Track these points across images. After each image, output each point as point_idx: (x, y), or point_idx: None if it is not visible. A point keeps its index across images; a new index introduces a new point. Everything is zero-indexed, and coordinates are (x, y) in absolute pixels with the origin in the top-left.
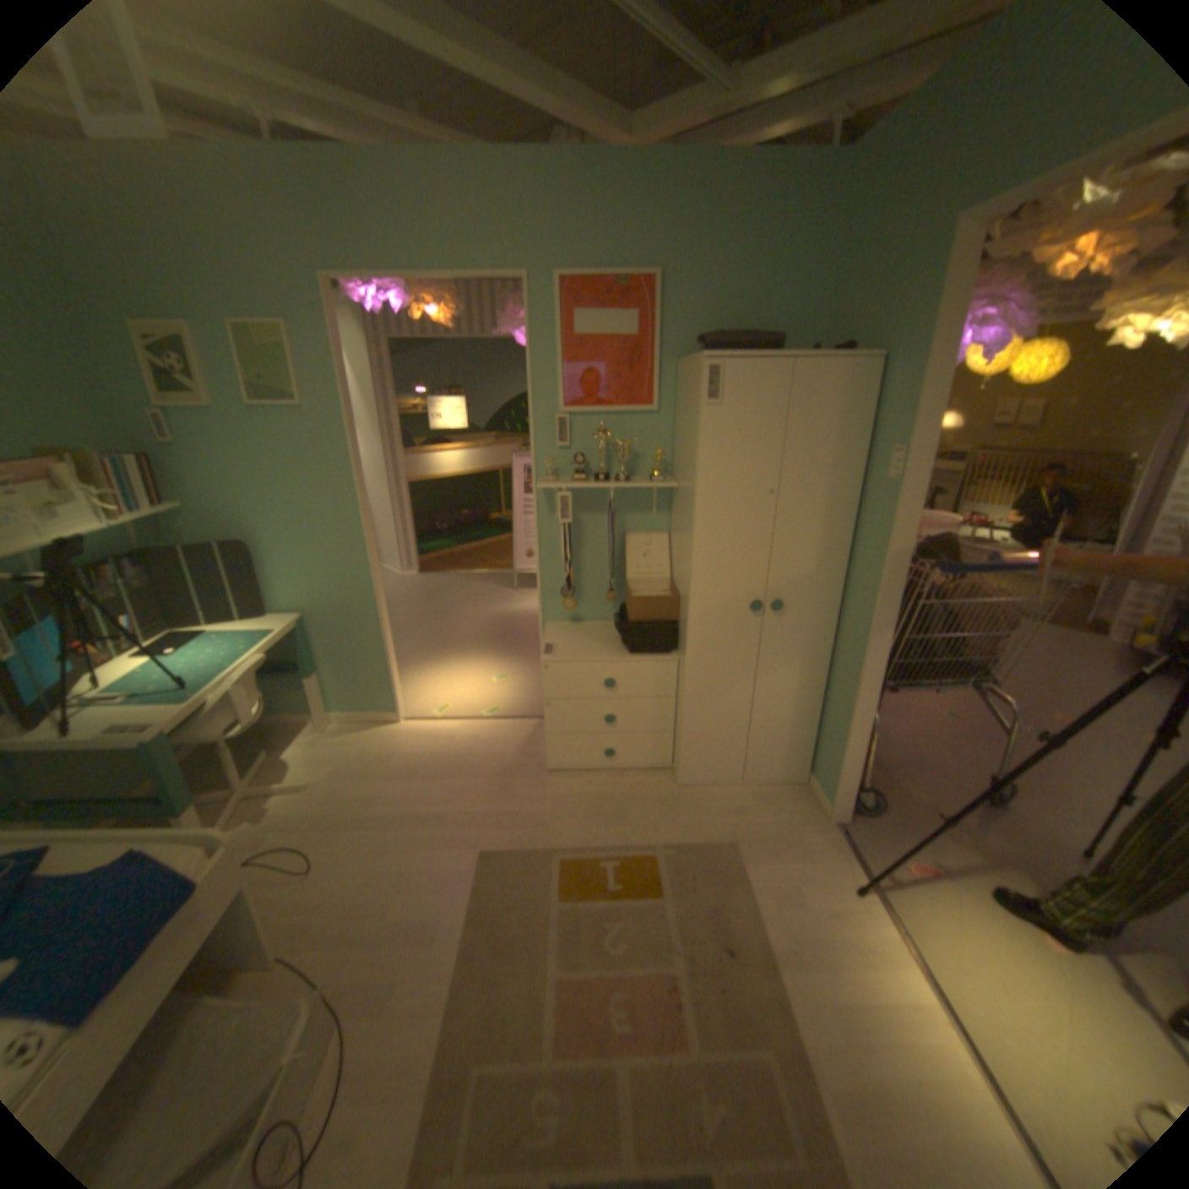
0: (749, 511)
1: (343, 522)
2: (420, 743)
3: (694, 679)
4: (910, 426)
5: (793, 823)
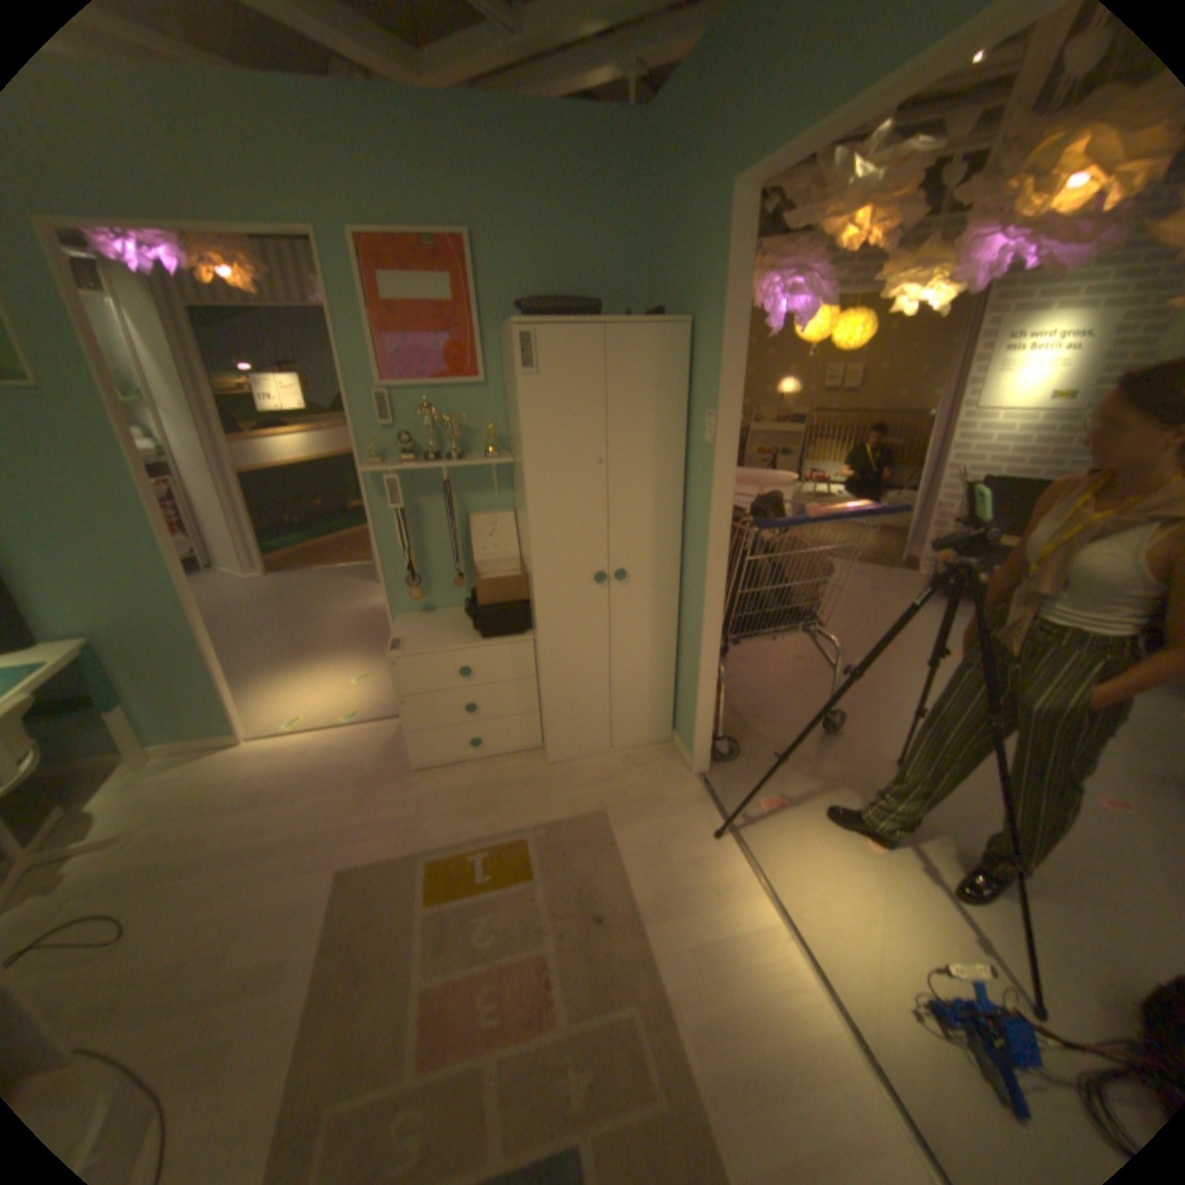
0: (581, 483)
1: (125, 526)
2: (265, 764)
3: (550, 657)
4: (716, 391)
5: (658, 780)
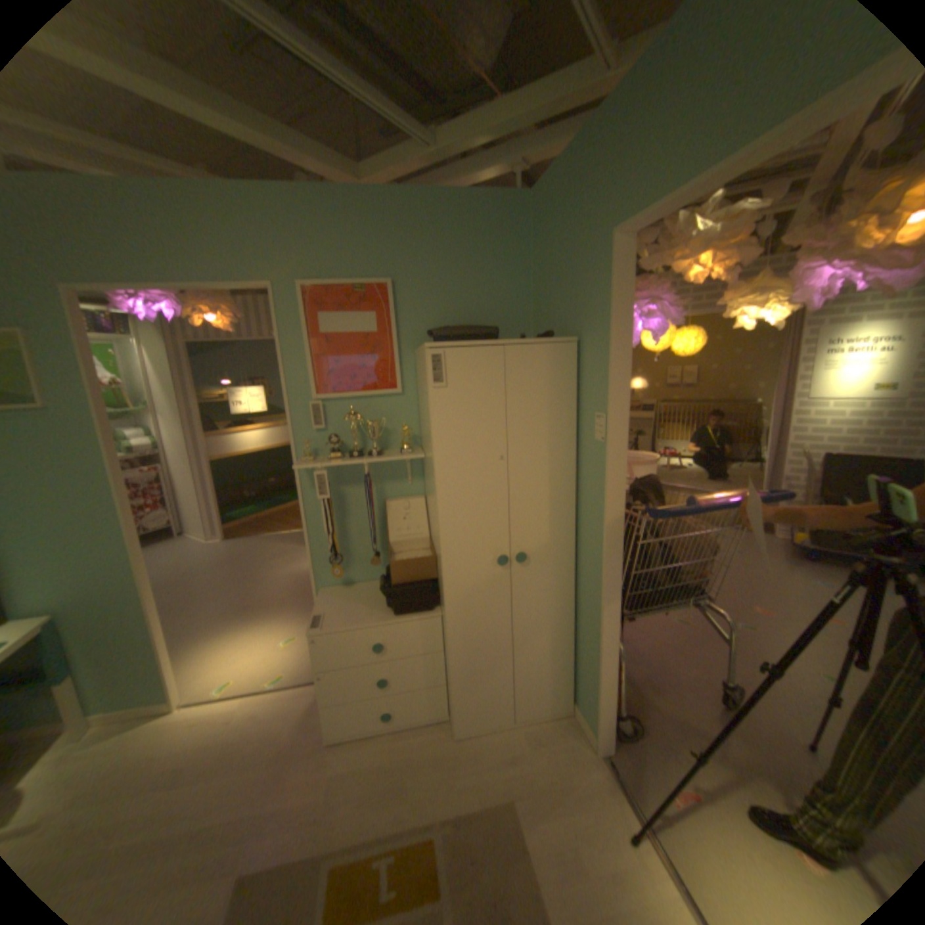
0: (485, 476)
1: (97, 516)
2: (191, 734)
3: (457, 635)
4: (606, 397)
5: (565, 765)
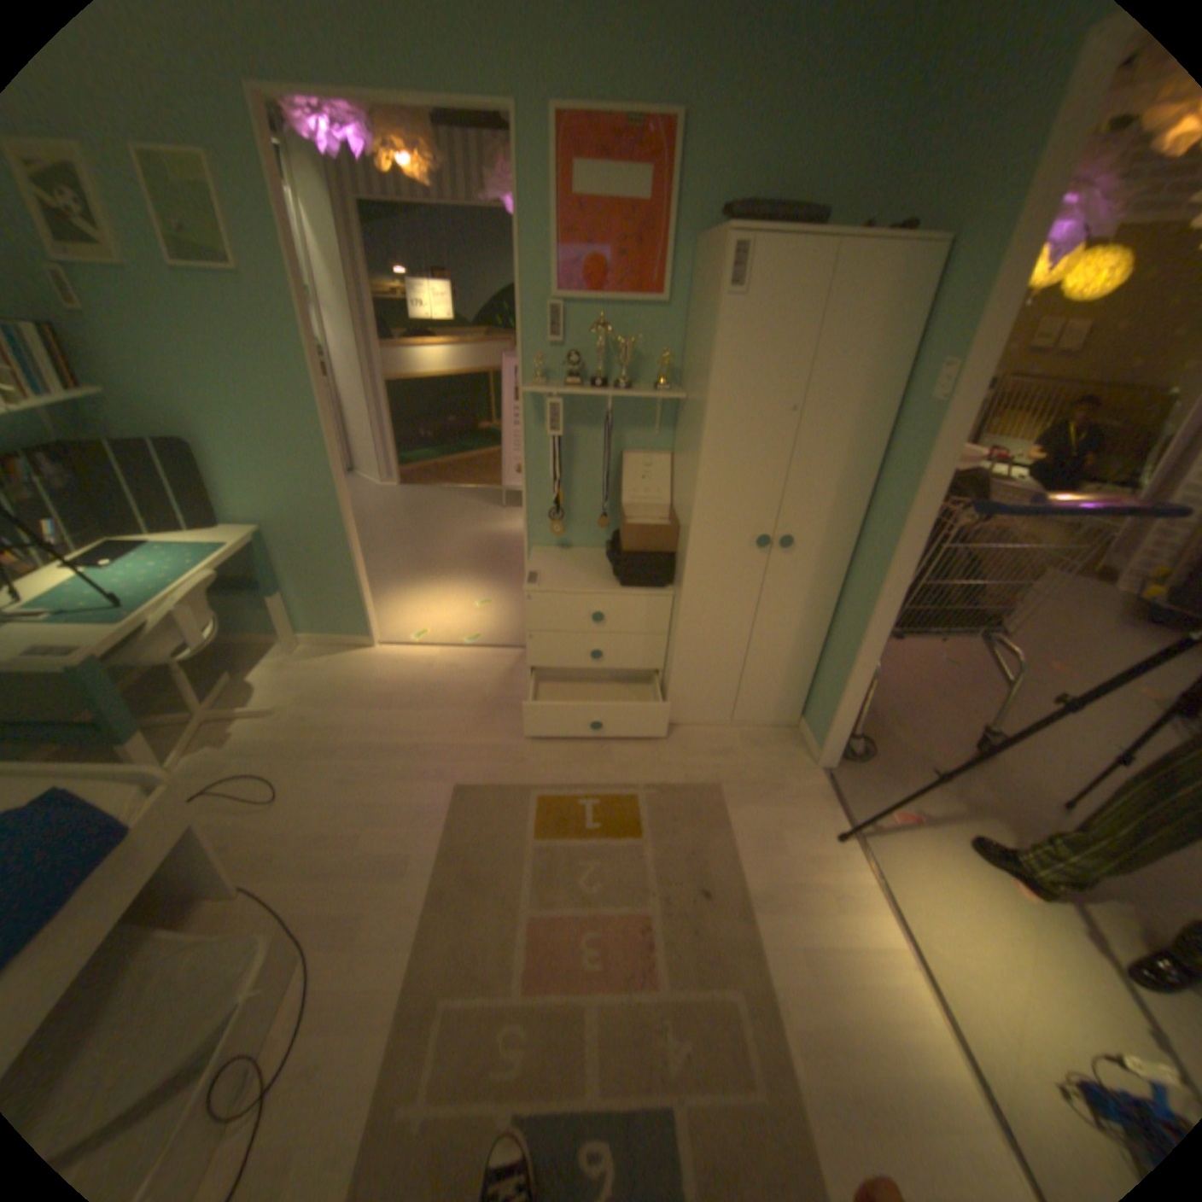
0: (766, 430)
1: (298, 422)
2: (395, 669)
3: (689, 617)
4: (970, 333)
5: (779, 765)
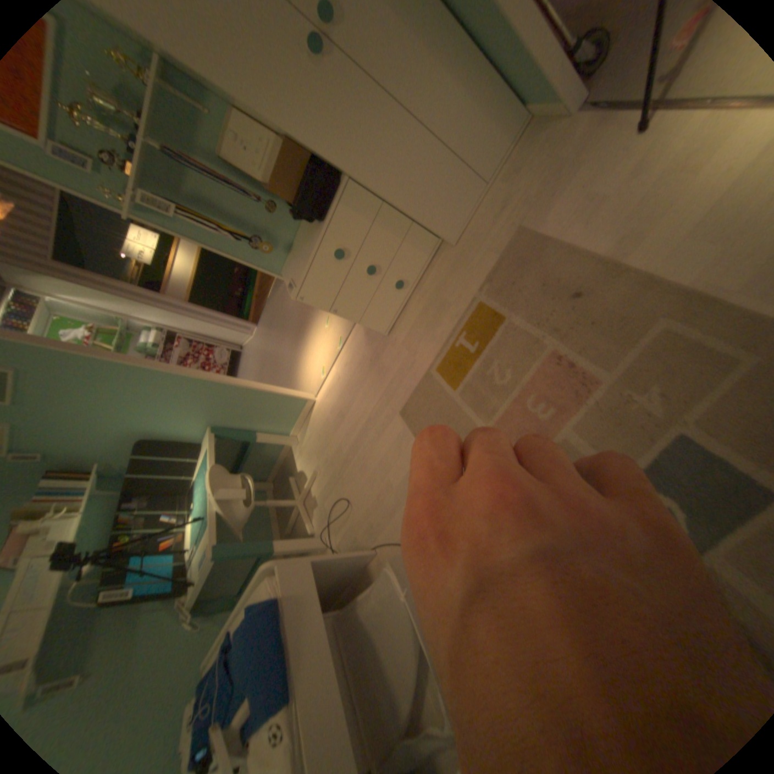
0: None
1: (137, 376)
2: (329, 396)
3: (367, 170)
4: None
5: (545, 155)
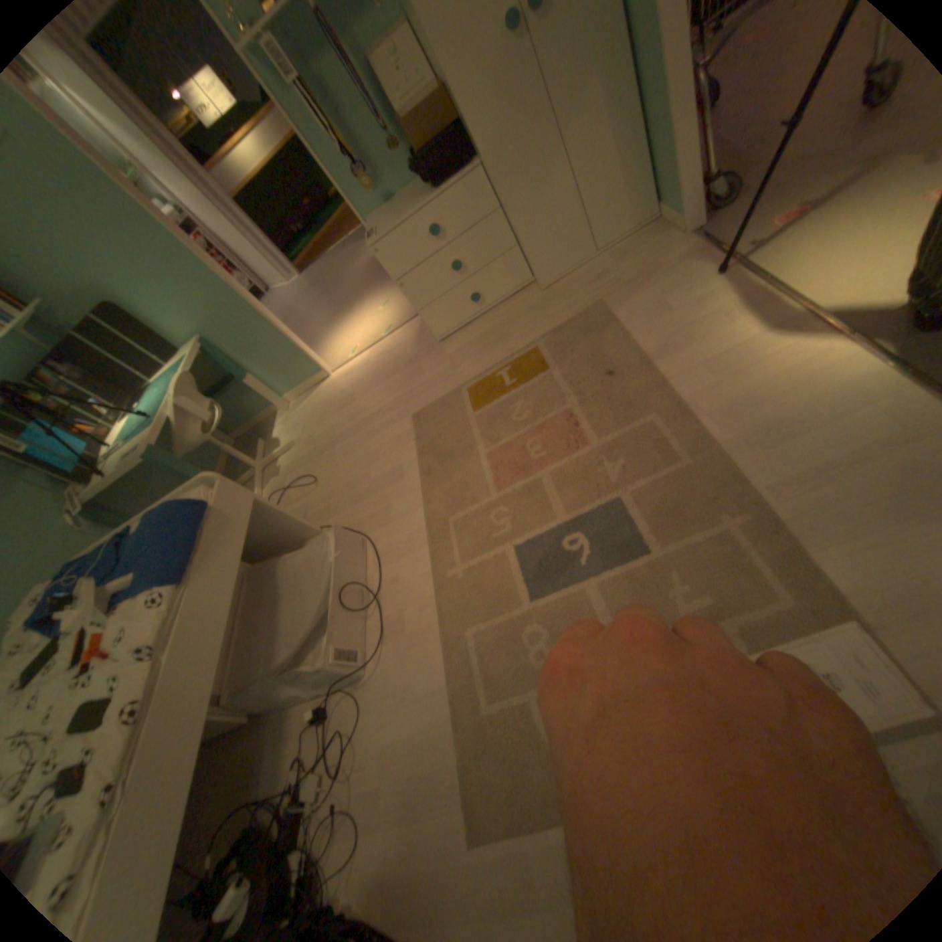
0: None
1: (147, 231)
2: (347, 377)
3: (499, 168)
4: None
5: (650, 255)
